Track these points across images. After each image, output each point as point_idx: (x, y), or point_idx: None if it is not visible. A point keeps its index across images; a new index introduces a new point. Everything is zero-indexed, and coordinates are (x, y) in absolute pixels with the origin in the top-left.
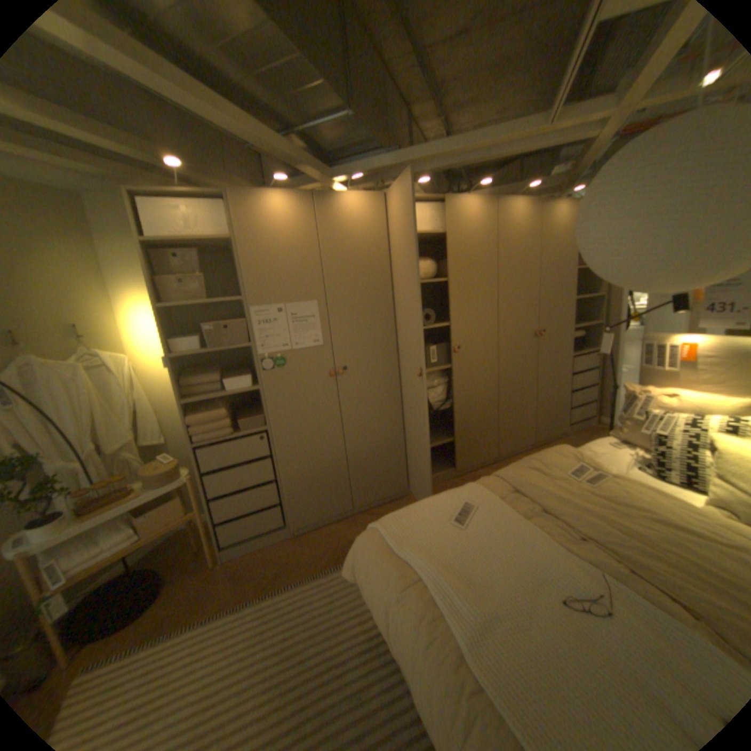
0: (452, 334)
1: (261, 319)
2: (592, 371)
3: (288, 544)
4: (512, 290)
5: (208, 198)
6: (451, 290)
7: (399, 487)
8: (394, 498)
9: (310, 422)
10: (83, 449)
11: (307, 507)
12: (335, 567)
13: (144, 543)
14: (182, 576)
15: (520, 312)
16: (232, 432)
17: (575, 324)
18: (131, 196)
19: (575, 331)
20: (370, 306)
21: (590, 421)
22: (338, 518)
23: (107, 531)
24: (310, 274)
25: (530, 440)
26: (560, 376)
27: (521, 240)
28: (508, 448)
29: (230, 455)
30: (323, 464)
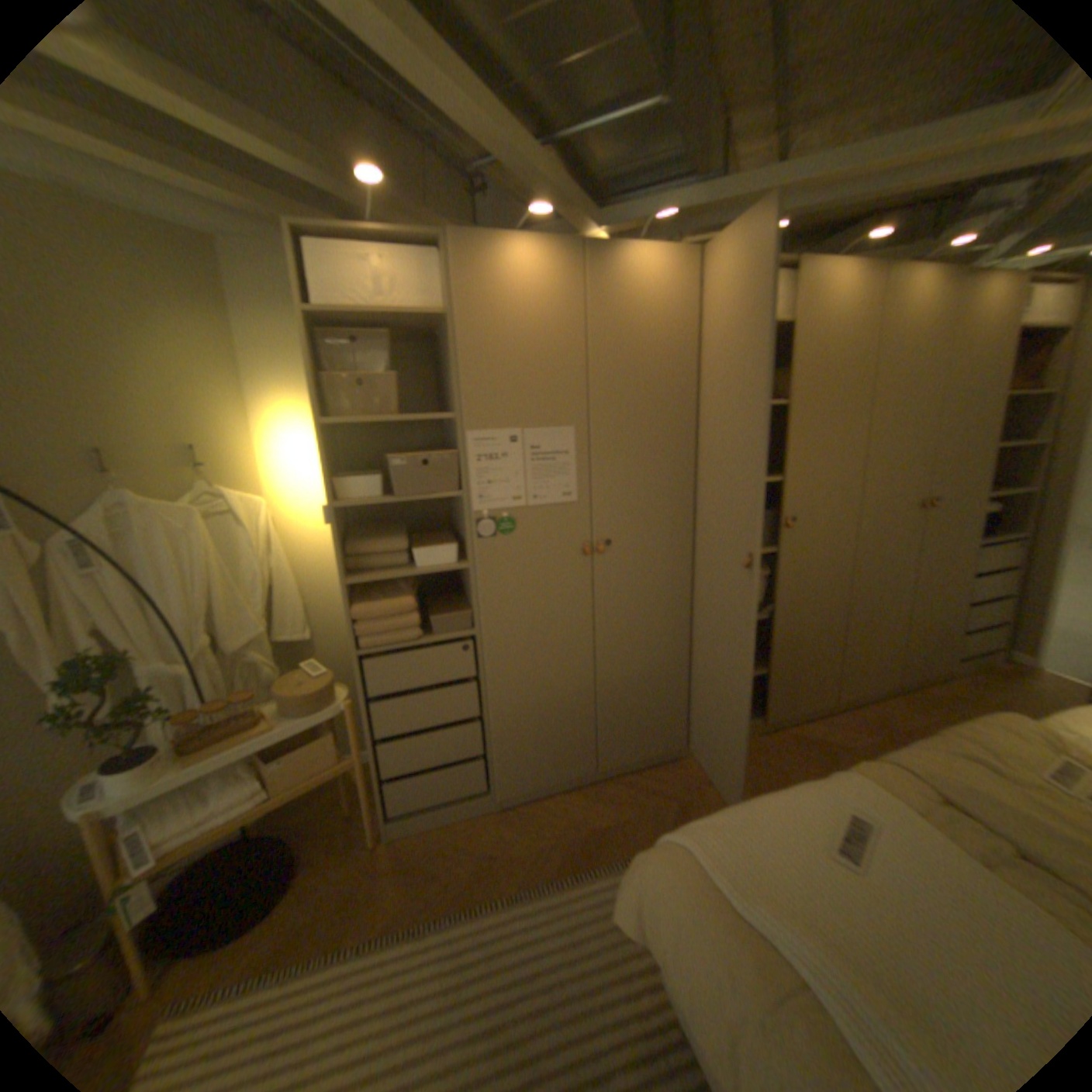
0: (787, 496)
1: (484, 452)
2: (1006, 572)
3: (492, 821)
4: (895, 426)
5: (414, 246)
6: (792, 421)
7: (674, 743)
8: (663, 760)
9: (544, 628)
10: (194, 643)
11: (527, 765)
12: (574, 877)
13: (277, 805)
14: (326, 857)
15: (904, 464)
16: (421, 635)
17: (987, 491)
18: (297, 236)
19: (985, 503)
20: (659, 441)
21: (994, 657)
22: (572, 786)
23: (222, 780)
24: (568, 381)
25: (893, 683)
26: (956, 577)
27: (920, 341)
28: (855, 693)
29: (415, 672)
30: (559, 698)
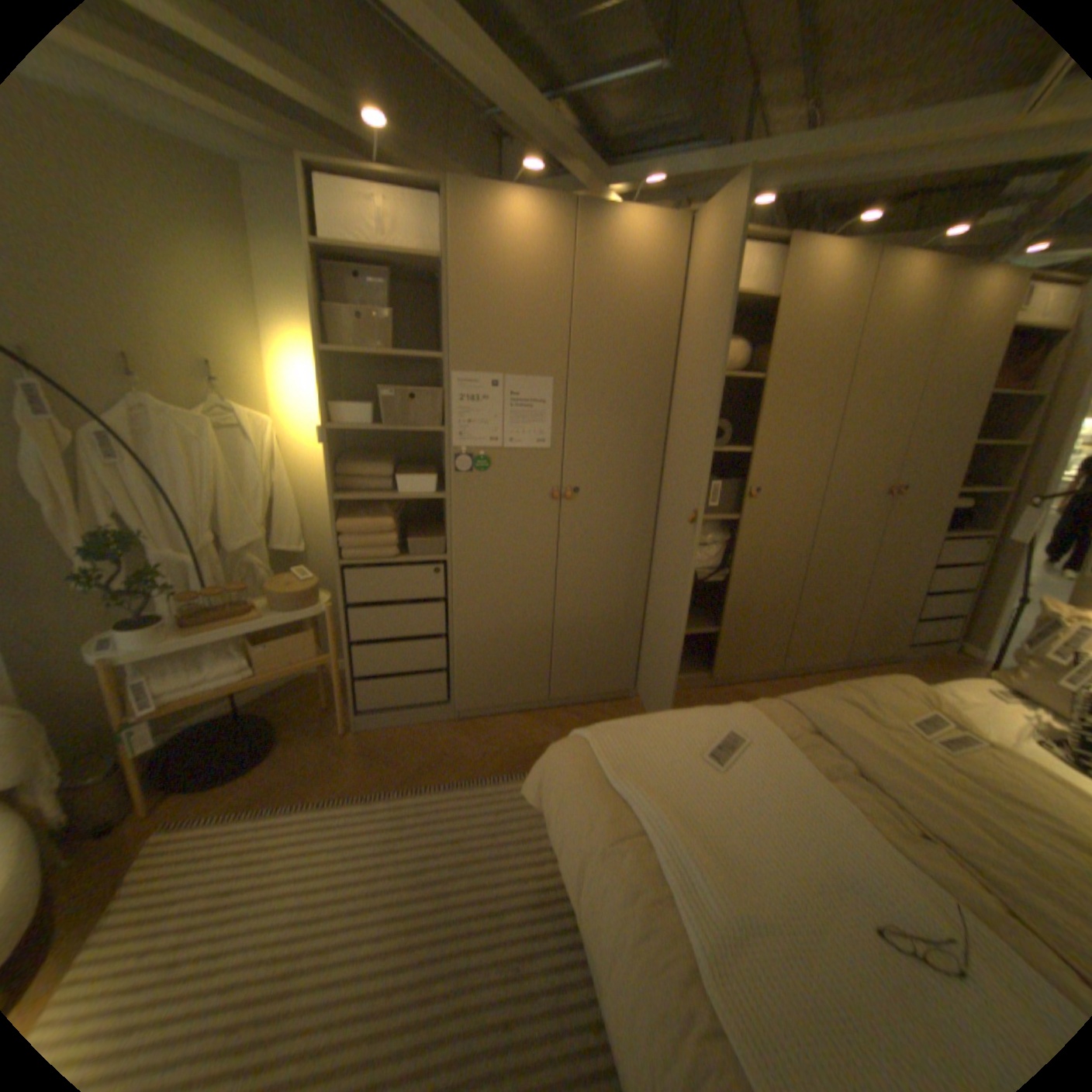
0: (753, 467)
1: (466, 393)
2: (970, 567)
3: (449, 726)
4: (869, 411)
5: (417, 191)
6: (766, 395)
7: (622, 682)
8: (610, 696)
9: (510, 561)
10: (199, 537)
11: (484, 682)
12: (510, 775)
13: (261, 681)
14: (302, 736)
15: (874, 449)
16: (397, 554)
17: (962, 486)
18: (308, 172)
19: (958, 498)
20: (633, 400)
21: (945, 647)
22: (524, 707)
23: (215, 654)
24: (550, 334)
25: (840, 656)
26: (915, 565)
27: (906, 329)
28: (801, 661)
29: (389, 586)
30: (518, 626)
